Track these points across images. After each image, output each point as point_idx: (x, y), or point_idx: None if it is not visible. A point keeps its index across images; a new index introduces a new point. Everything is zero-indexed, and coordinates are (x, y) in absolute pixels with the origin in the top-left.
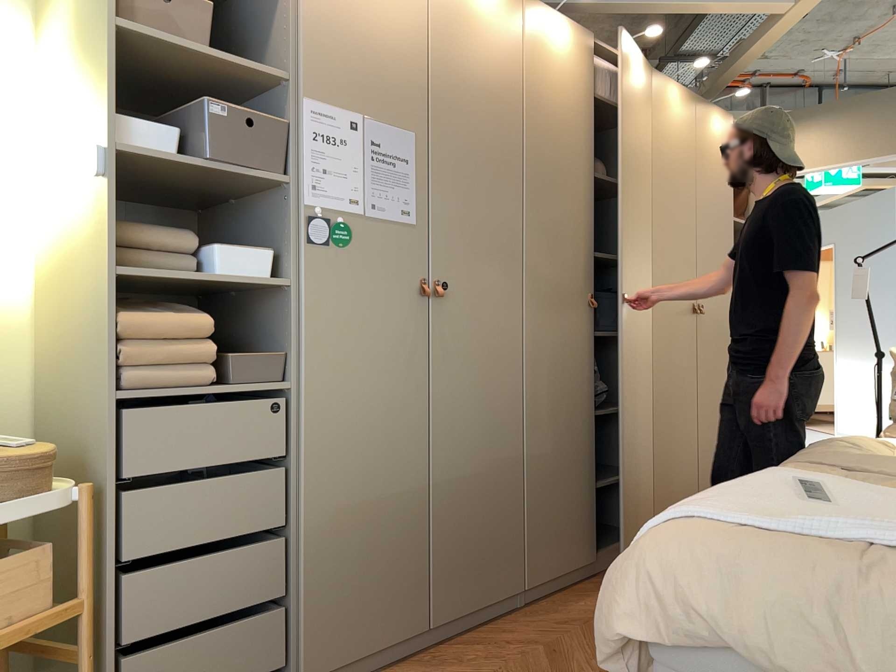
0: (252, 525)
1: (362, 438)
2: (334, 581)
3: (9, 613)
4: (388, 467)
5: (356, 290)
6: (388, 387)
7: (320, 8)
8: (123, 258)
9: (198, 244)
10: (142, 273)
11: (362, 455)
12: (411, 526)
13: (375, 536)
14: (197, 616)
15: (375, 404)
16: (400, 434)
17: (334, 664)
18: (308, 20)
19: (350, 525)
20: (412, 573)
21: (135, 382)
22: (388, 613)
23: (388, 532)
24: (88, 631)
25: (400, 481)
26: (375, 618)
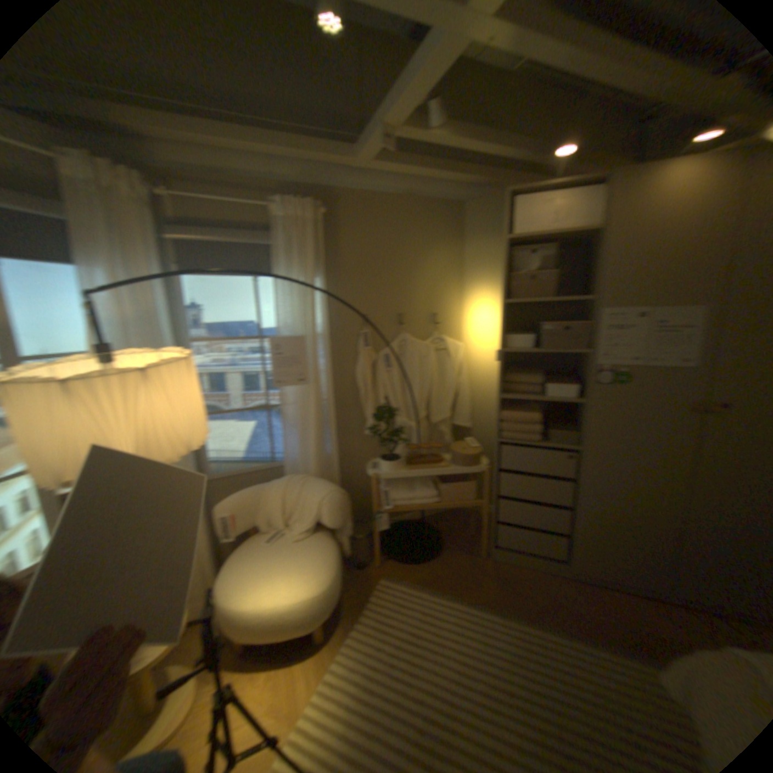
0: (556, 501)
1: (627, 483)
2: (600, 541)
3: (463, 497)
4: (647, 502)
5: (632, 407)
6: (653, 461)
7: (622, 252)
8: (511, 387)
9: (544, 380)
10: (519, 392)
11: (626, 491)
12: (664, 538)
13: (631, 532)
14: (528, 524)
15: (640, 468)
16: (660, 488)
17: (596, 575)
18: (611, 263)
19: (613, 521)
20: (660, 561)
21: (508, 436)
22: (636, 571)
23: (642, 534)
24: (488, 511)
25: (656, 512)
26: (626, 569)
